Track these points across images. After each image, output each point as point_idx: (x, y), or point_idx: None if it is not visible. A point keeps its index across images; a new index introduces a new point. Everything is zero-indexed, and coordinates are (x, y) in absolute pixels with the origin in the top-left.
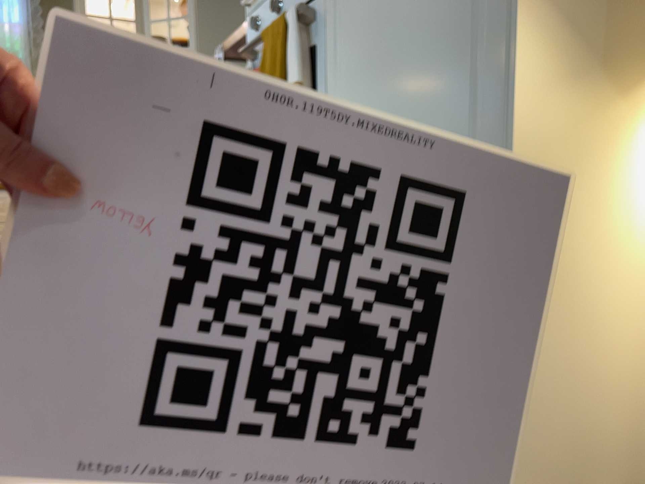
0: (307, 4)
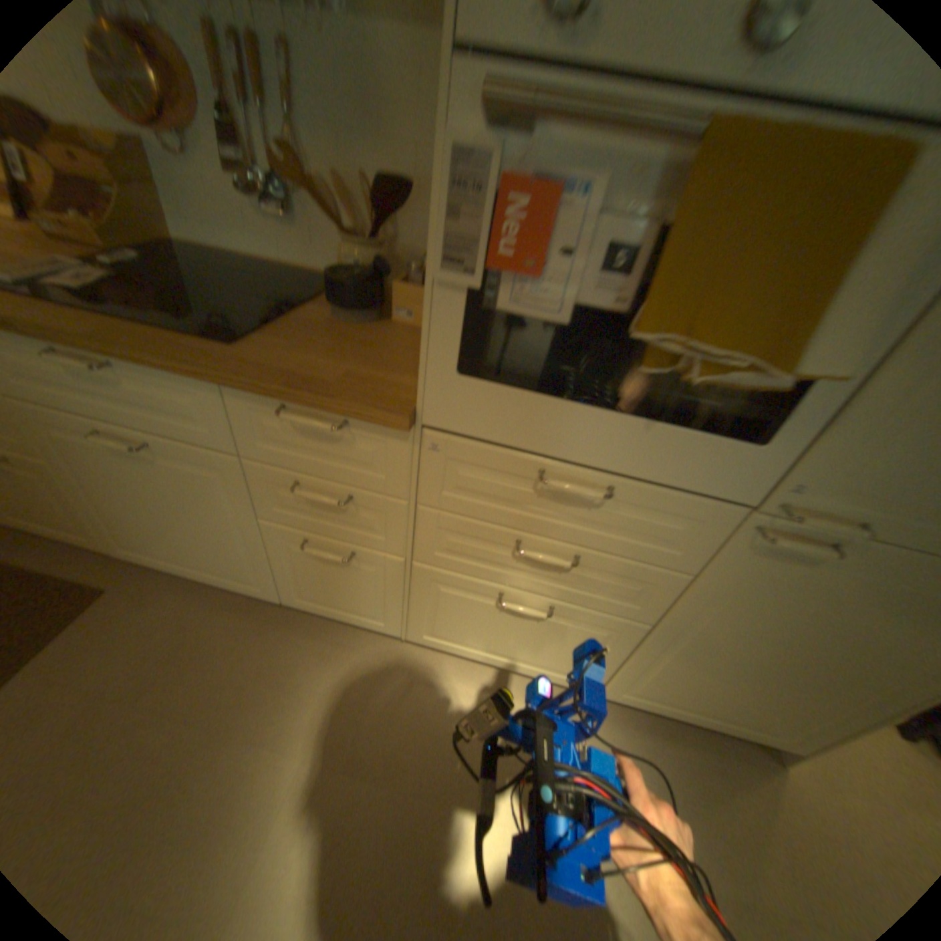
0: None
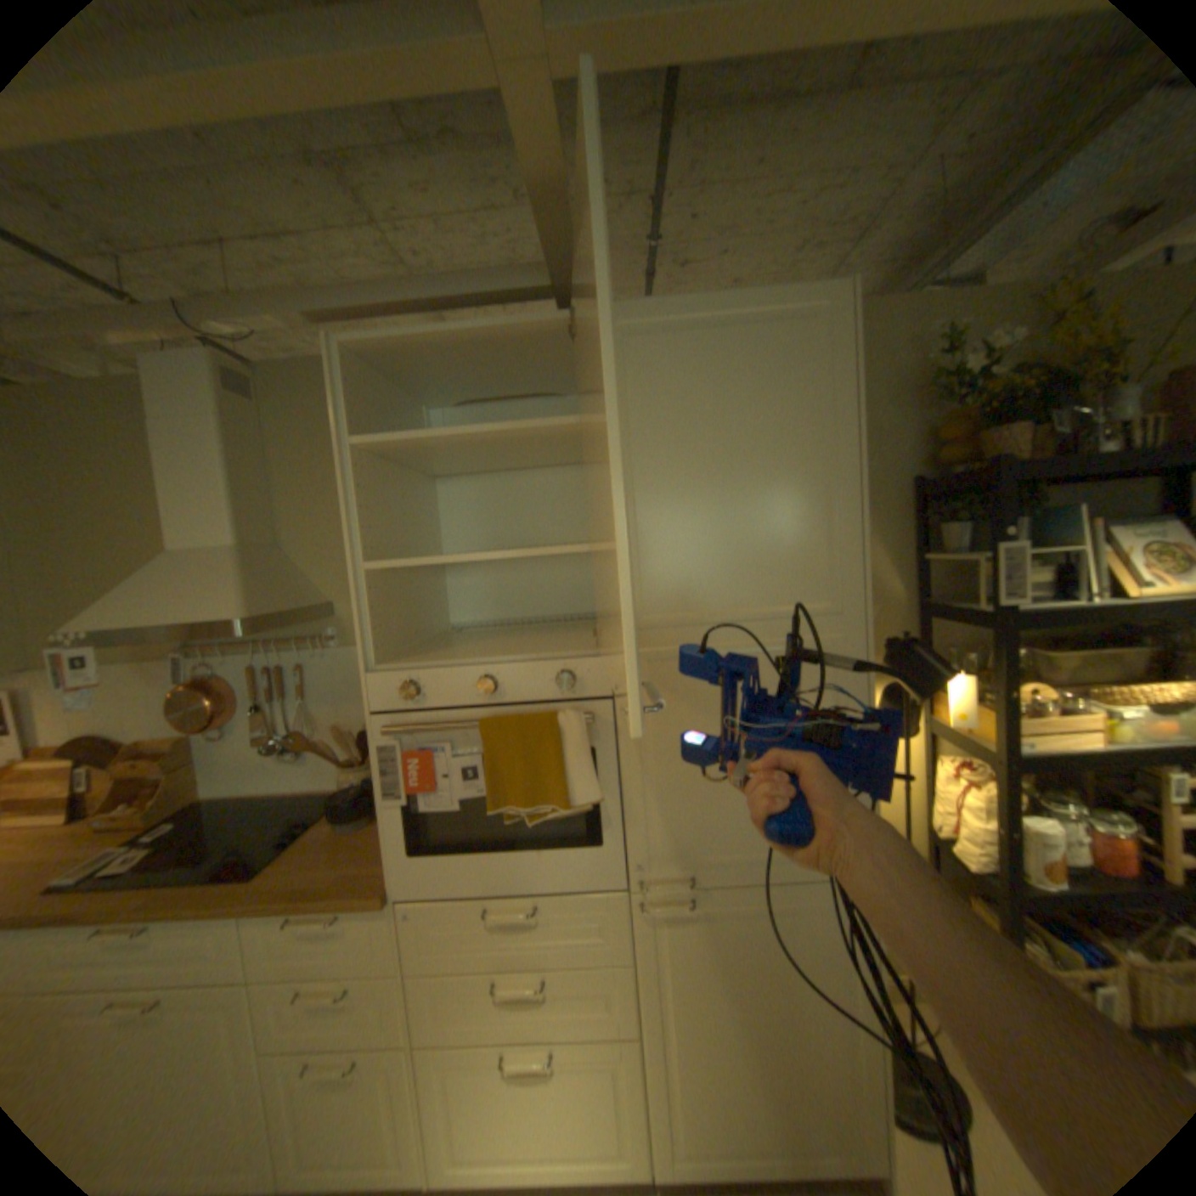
0: (592, 716)
